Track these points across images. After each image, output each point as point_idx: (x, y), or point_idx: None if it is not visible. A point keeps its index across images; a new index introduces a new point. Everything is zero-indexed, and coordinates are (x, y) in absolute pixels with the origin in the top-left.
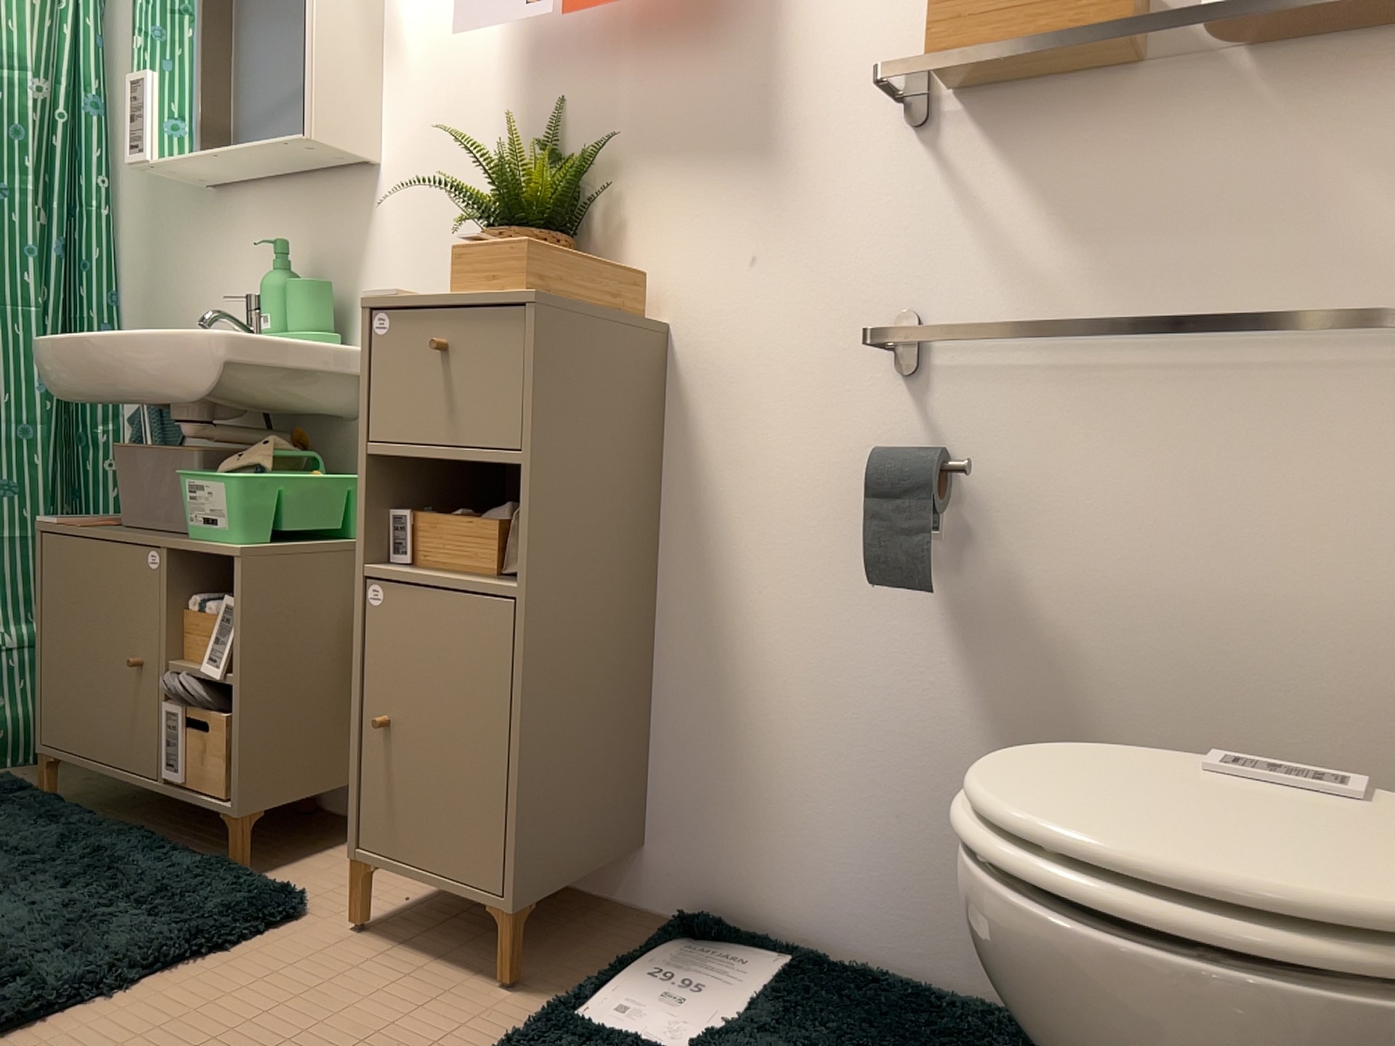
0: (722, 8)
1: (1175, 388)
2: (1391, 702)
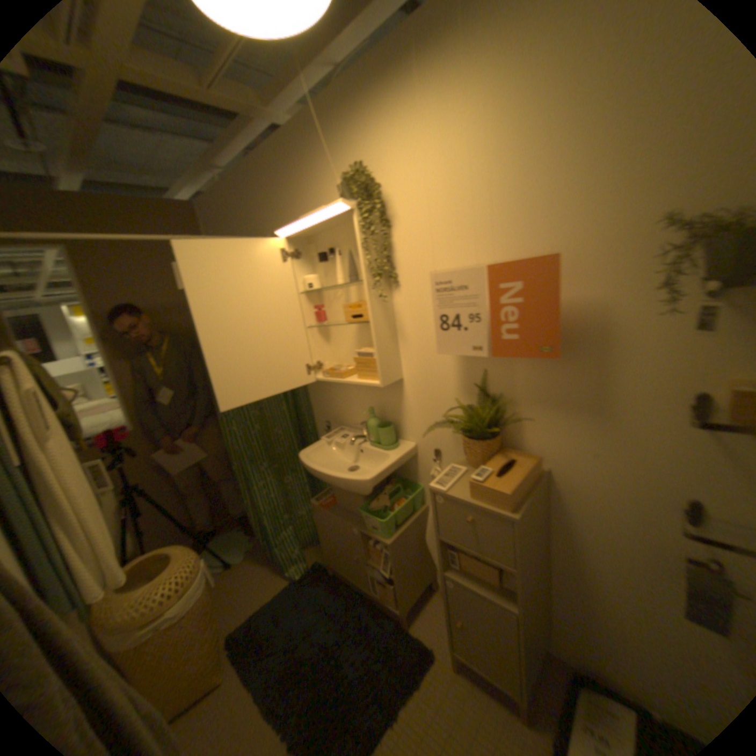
0: (571, 345)
1: None
2: None
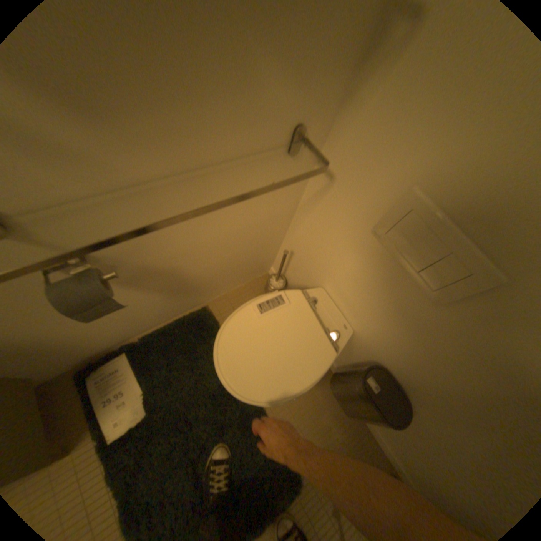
0: None
1: (186, 184)
2: (256, 233)
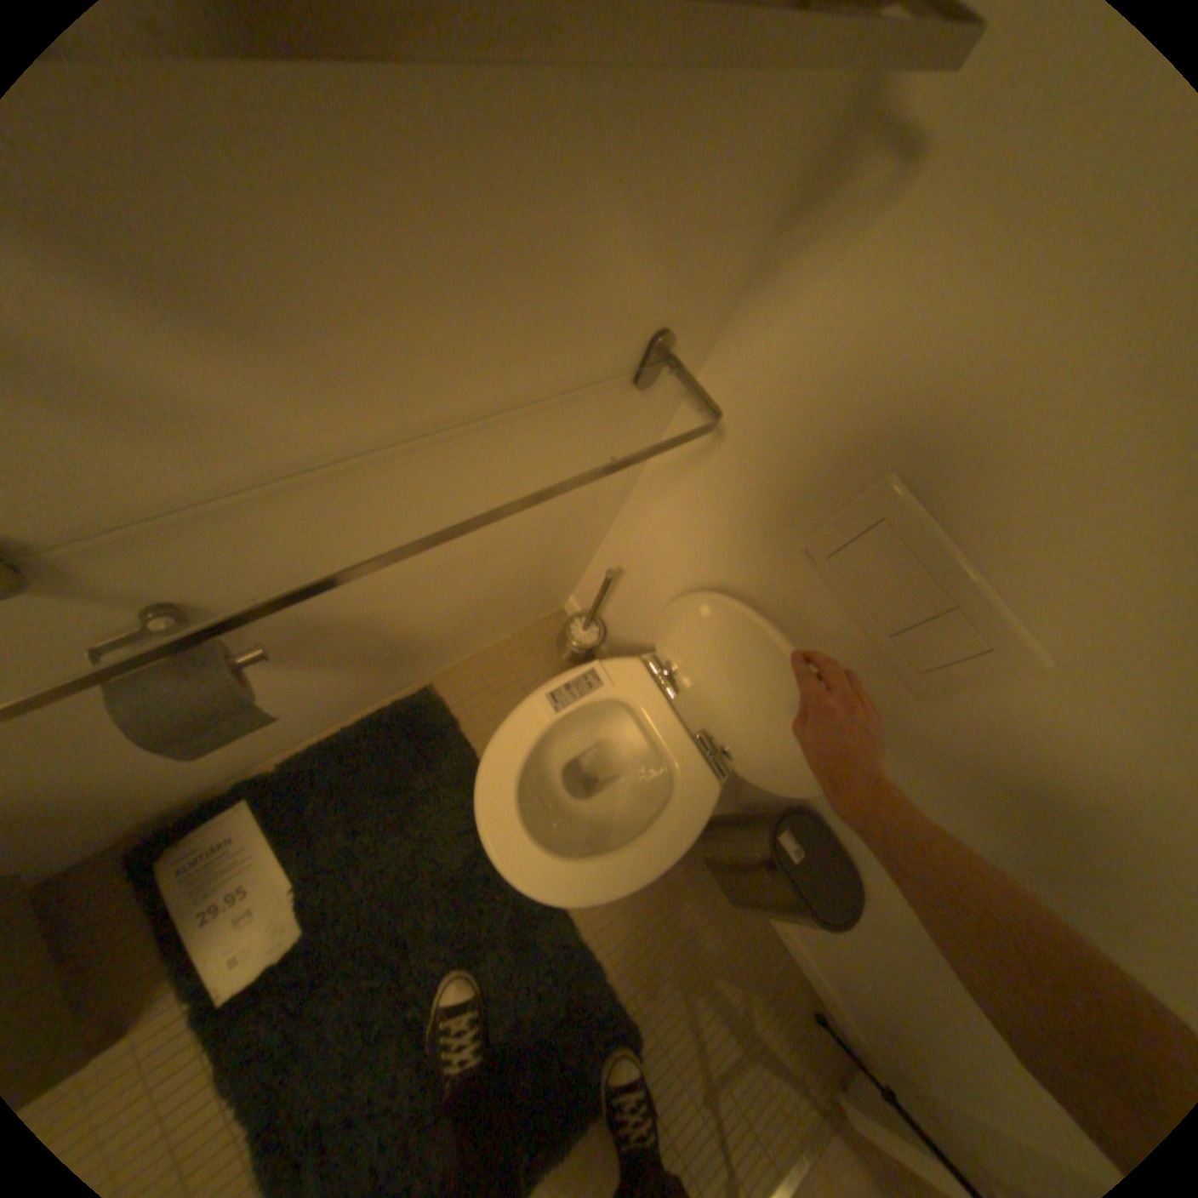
0: None
1: (424, 455)
2: (549, 536)
